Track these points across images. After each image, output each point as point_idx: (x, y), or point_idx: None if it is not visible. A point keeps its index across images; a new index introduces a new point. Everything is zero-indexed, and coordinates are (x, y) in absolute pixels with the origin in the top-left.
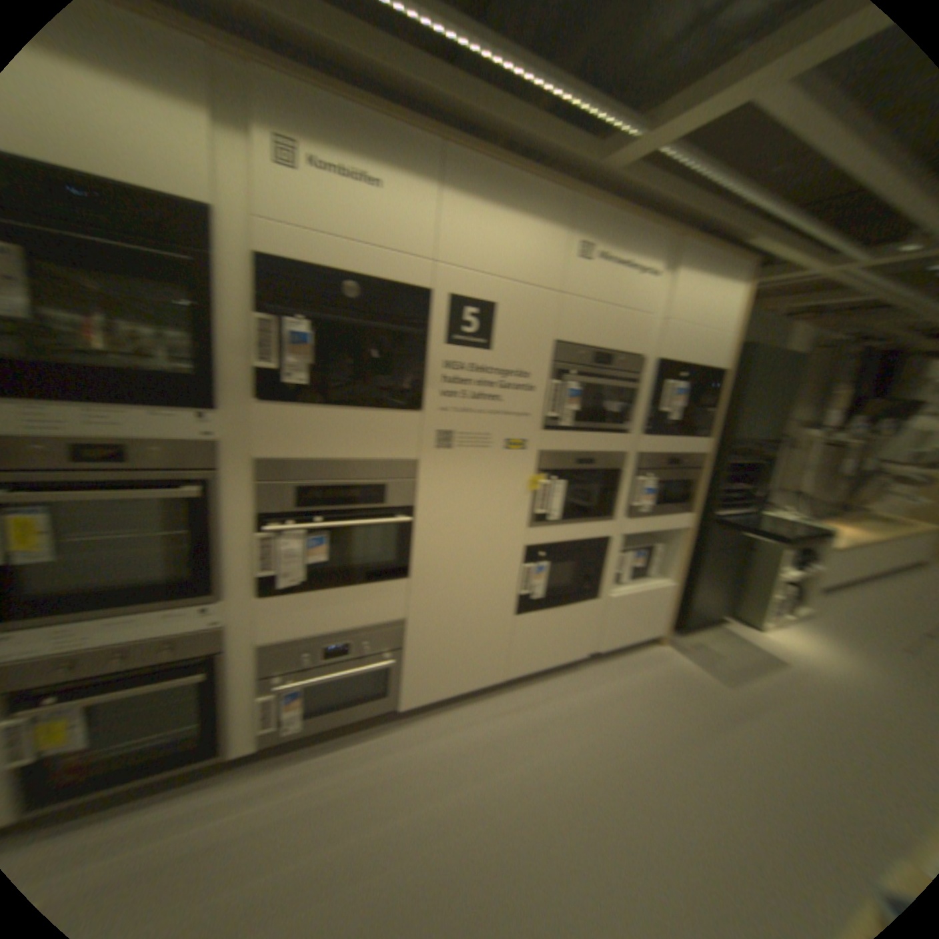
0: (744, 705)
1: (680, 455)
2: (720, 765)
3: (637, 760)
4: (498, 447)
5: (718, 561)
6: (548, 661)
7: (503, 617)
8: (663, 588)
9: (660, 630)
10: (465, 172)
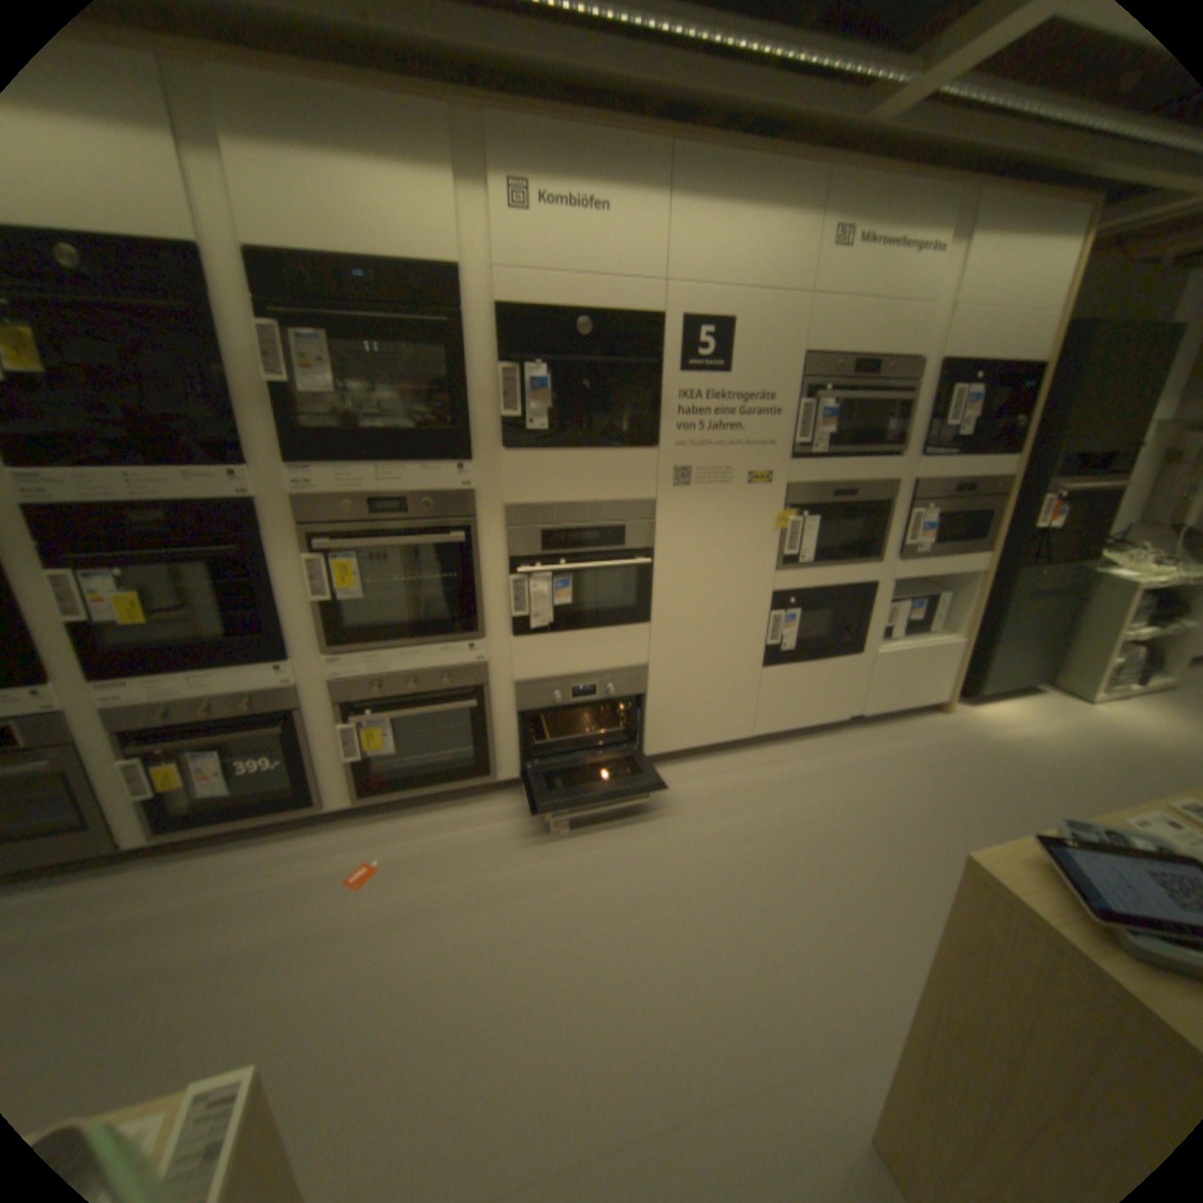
0: (1043, 774)
1: (971, 479)
2: (998, 825)
3: (897, 814)
4: (738, 482)
5: (1027, 613)
6: (799, 719)
7: (747, 668)
8: (946, 643)
9: (941, 694)
10: (694, 172)
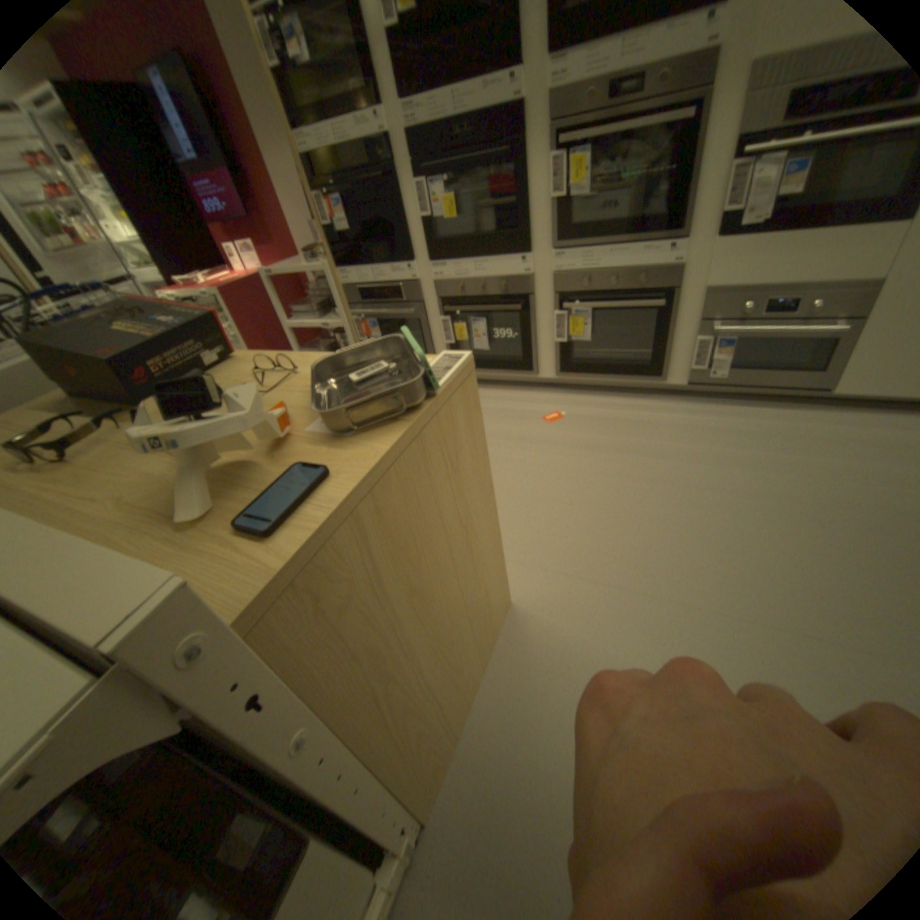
0: None
1: None
2: None
3: None
4: None
5: None
6: None
7: None
8: None
9: None
10: None
